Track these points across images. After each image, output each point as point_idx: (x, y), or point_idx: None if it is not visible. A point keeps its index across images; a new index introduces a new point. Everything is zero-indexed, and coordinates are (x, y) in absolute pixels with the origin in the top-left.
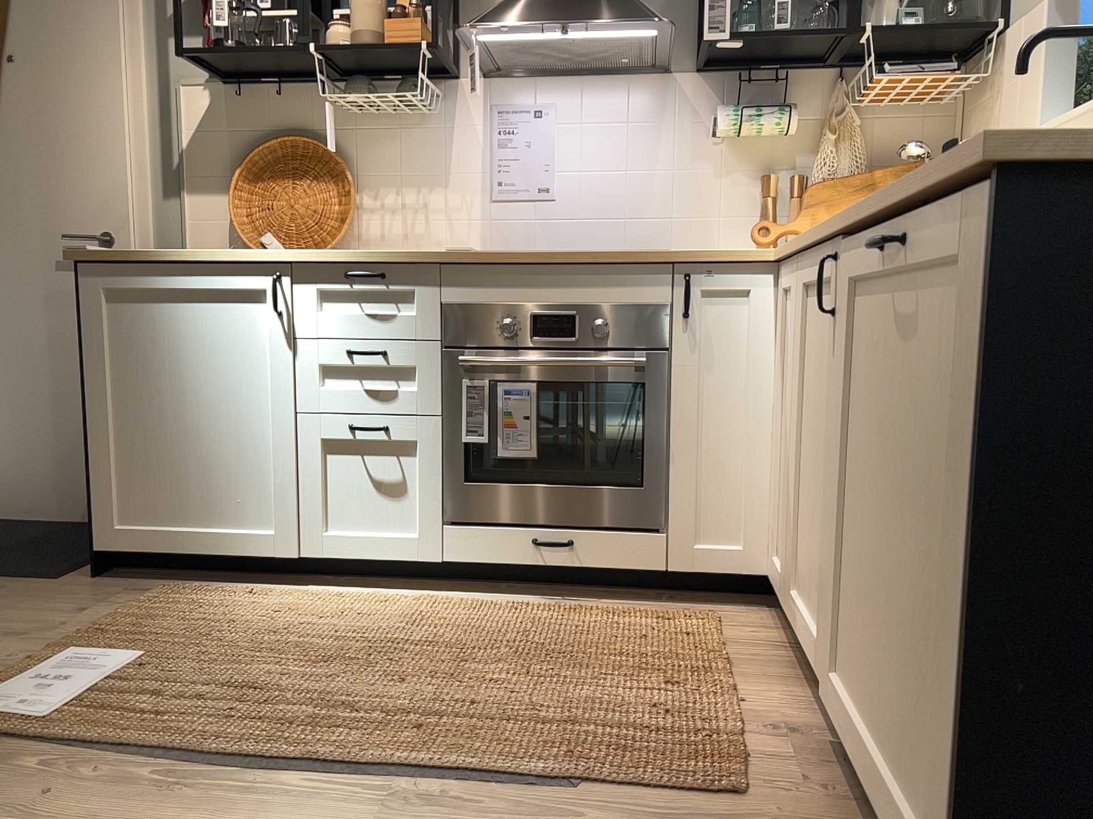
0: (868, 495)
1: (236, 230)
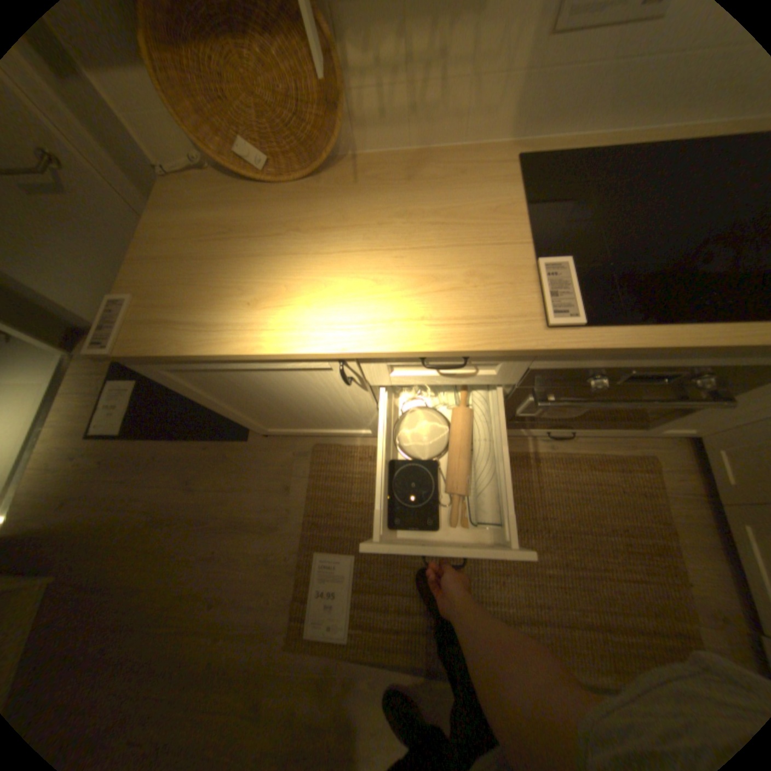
0: None
1: (198, 143)
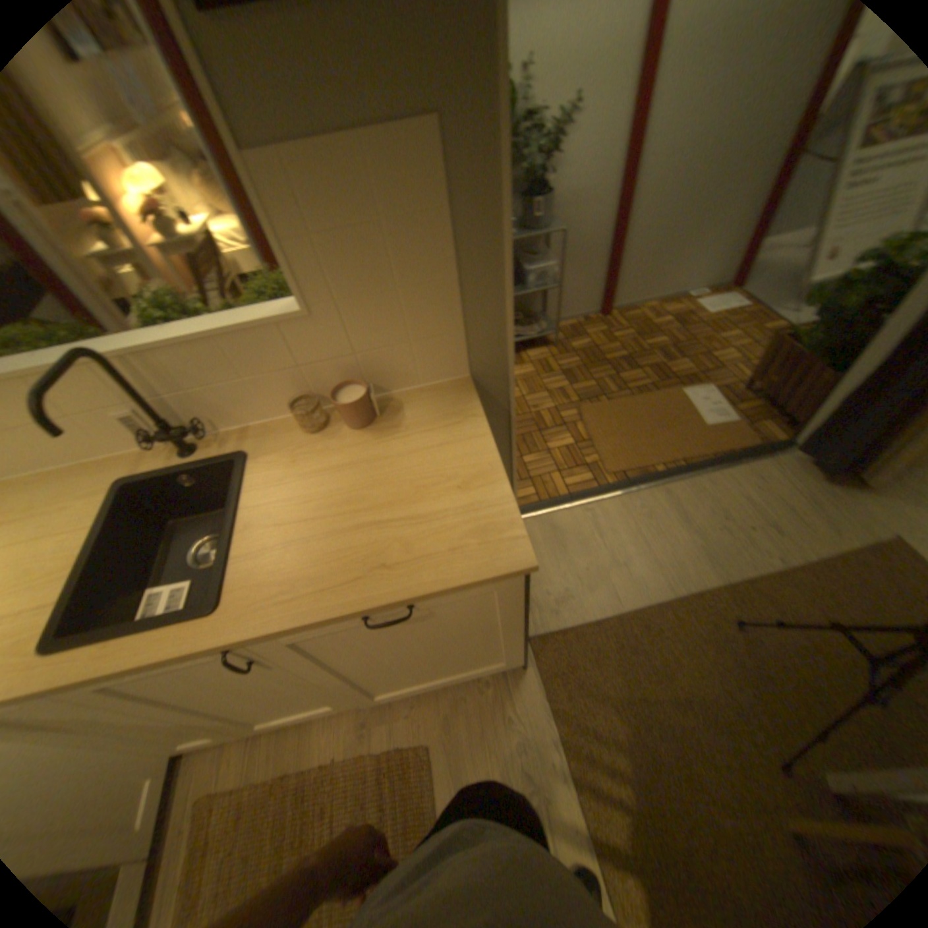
0: (365, 670)
1: None
